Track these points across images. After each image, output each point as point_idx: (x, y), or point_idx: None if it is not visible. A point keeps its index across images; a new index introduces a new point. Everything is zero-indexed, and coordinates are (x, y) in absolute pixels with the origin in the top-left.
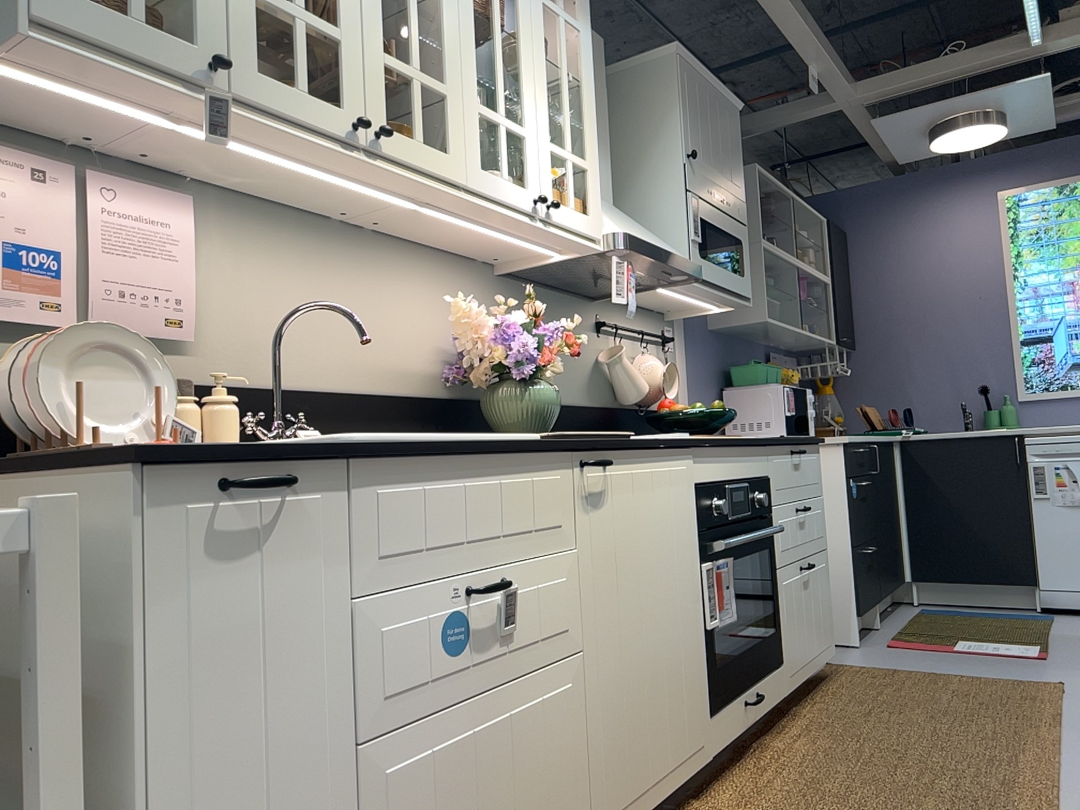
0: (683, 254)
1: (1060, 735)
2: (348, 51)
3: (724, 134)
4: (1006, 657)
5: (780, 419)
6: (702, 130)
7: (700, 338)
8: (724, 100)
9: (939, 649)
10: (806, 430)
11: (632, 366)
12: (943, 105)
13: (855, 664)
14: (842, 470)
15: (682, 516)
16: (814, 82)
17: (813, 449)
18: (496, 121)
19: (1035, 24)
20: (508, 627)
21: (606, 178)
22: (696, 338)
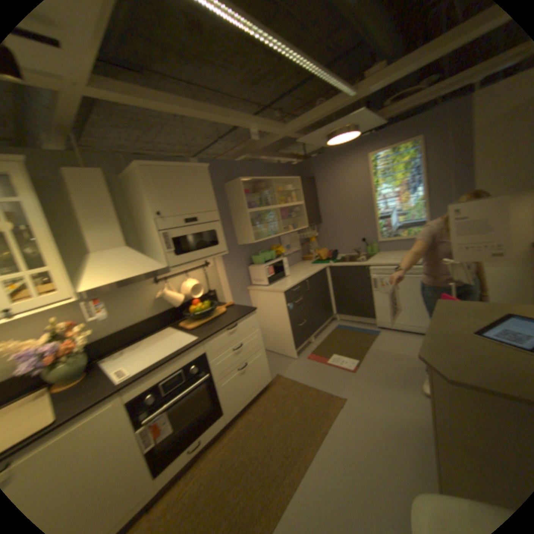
0: (156, 265)
1: (314, 456)
2: None
3: (192, 186)
4: (341, 371)
5: (267, 277)
6: (170, 194)
7: (231, 252)
8: (191, 169)
9: (322, 363)
10: (283, 275)
11: (183, 285)
12: (323, 129)
13: (284, 377)
14: (284, 300)
15: (110, 426)
16: (255, 134)
17: (248, 316)
18: None
19: (348, 86)
20: None
21: (116, 236)
22: (229, 252)
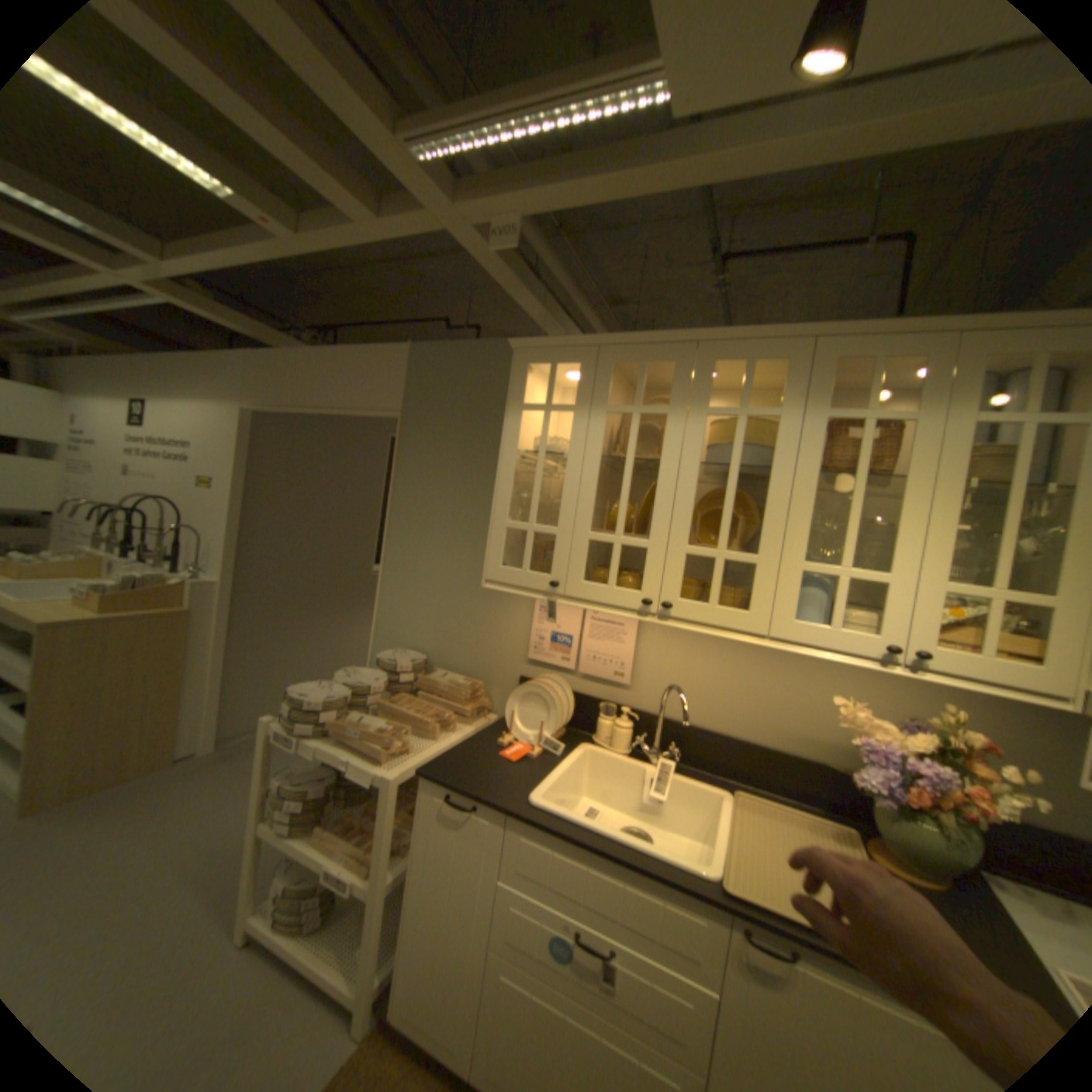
0: None
1: None
2: (653, 553)
3: None
4: None
5: None
6: None
7: None
8: None
9: None
10: None
11: None
12: None
13: None
14: None
15: None
16: None
17: None
18: (833, 575)
19: None
20: (610, 988)
21: None
22: None
